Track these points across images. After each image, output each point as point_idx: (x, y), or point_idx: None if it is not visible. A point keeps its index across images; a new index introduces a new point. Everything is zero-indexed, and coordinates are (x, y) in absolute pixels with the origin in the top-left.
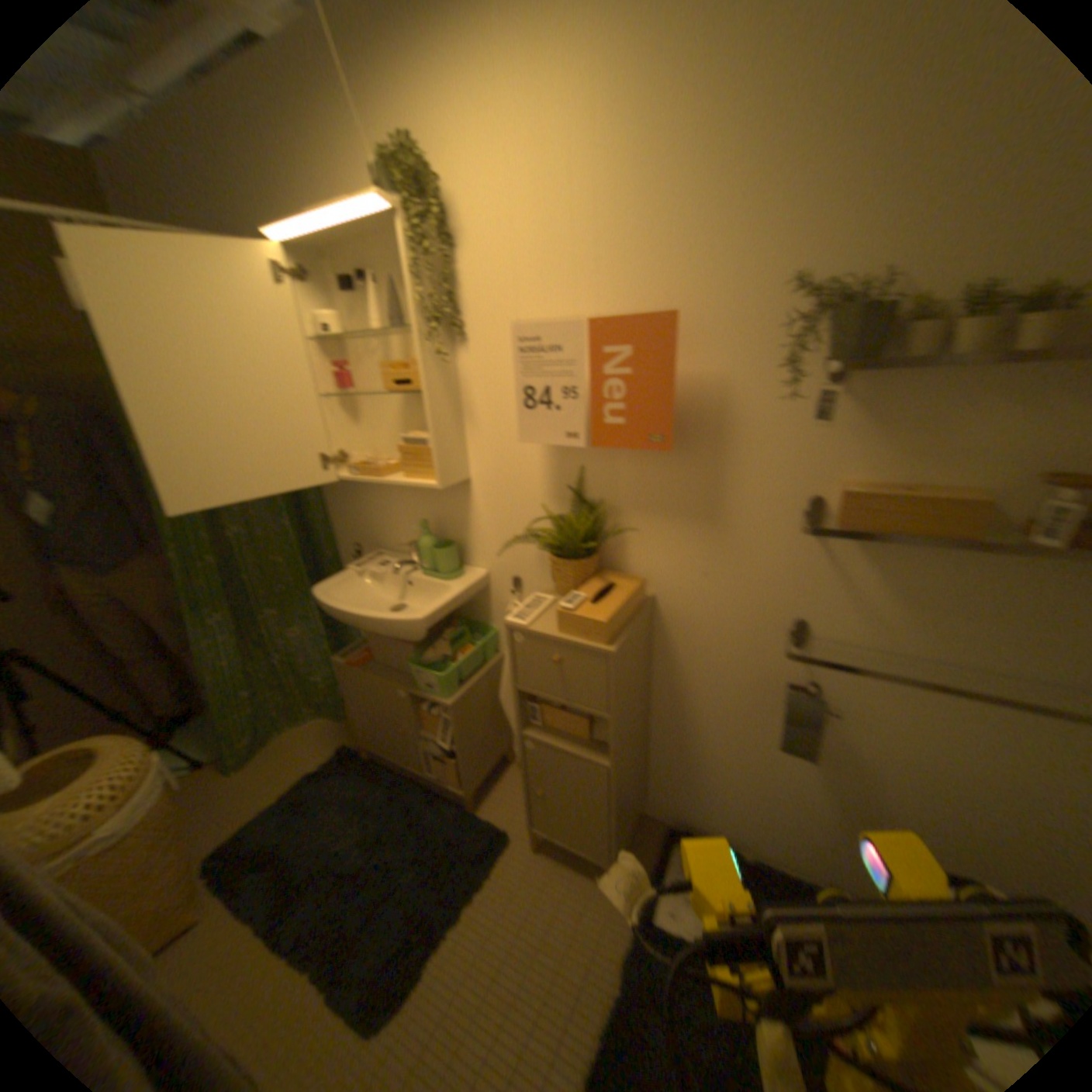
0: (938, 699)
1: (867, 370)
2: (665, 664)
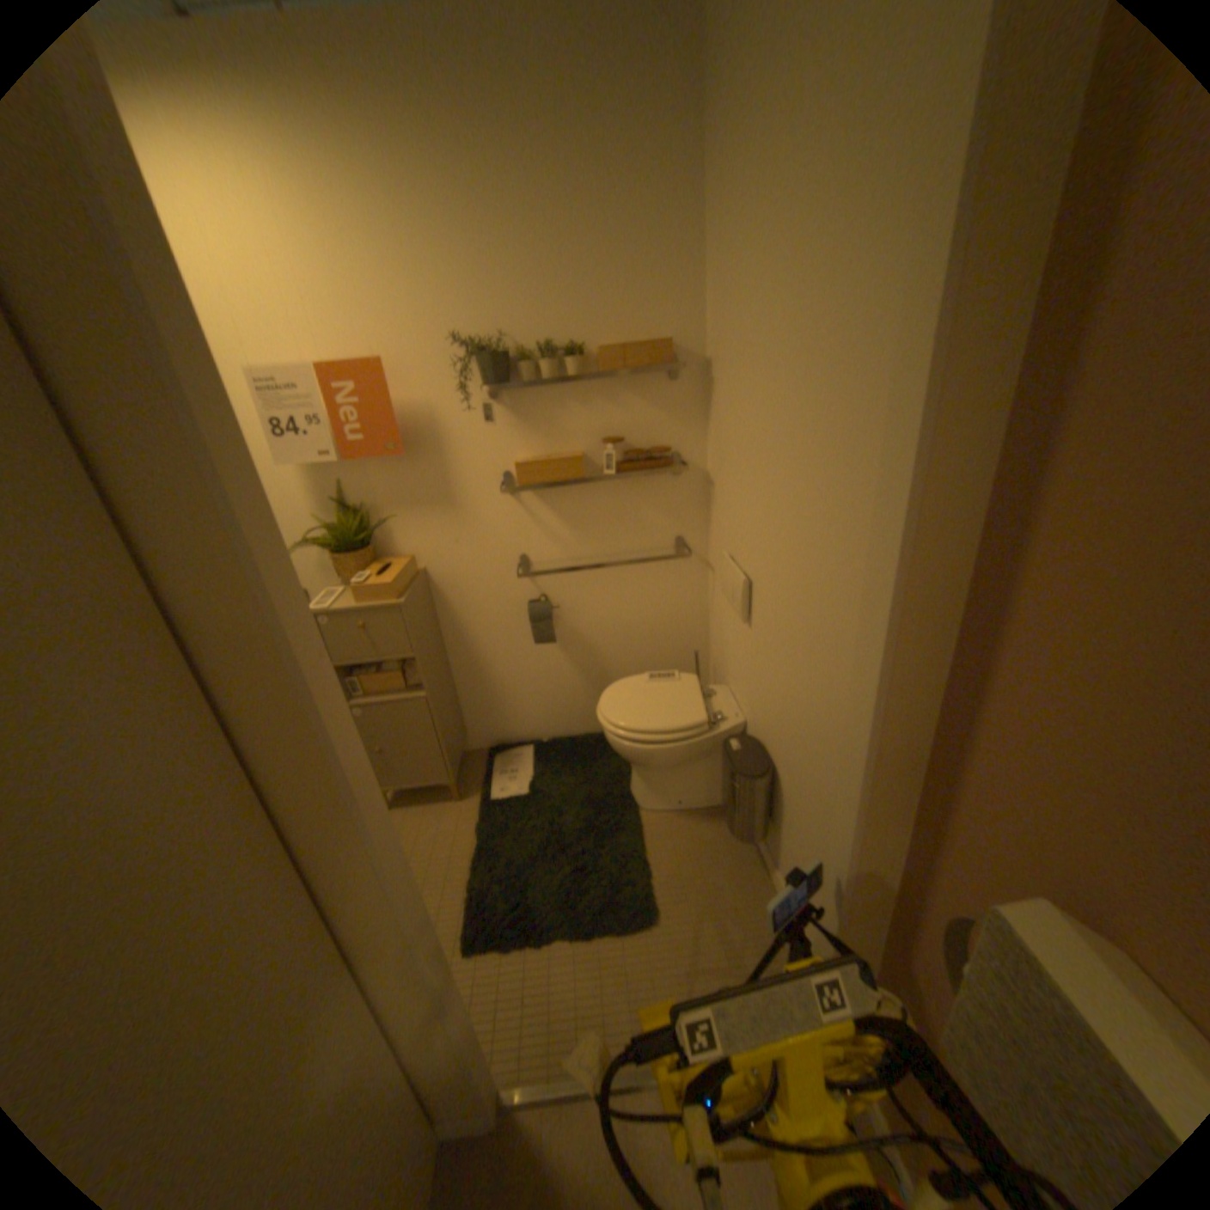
0: (604, 580)
1: (508, 391)
2: (449, 621)
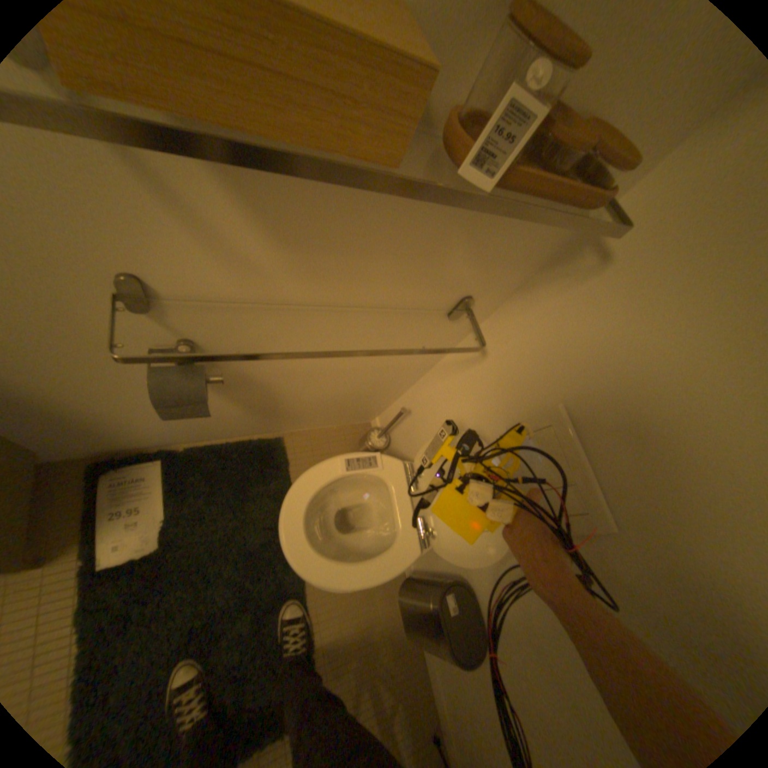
0: (317, 329)
1: None
2: None
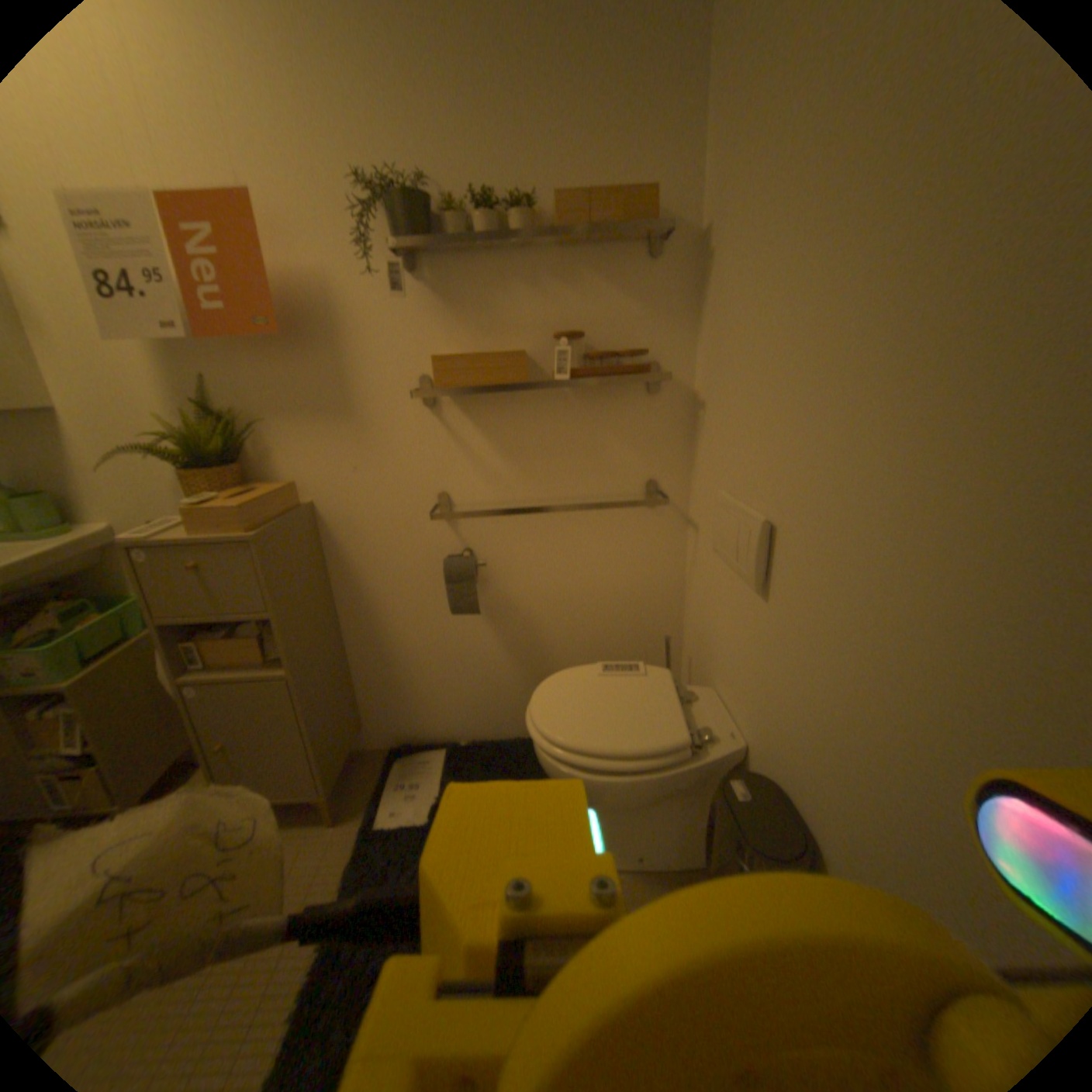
0: (551, 531)
1: (431, 258)
2: (345, 574)
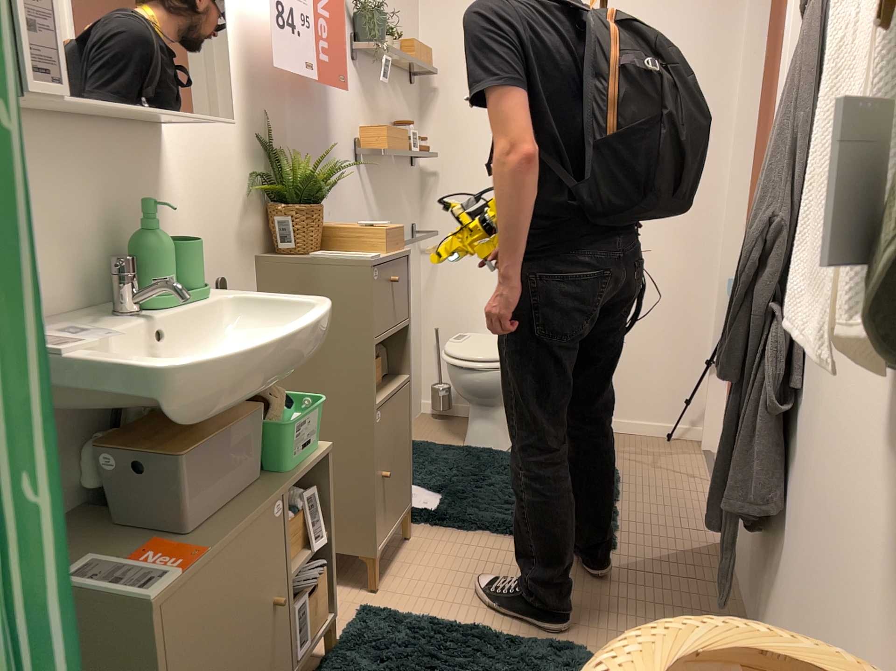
0: None
1: (359, 59)
2: None
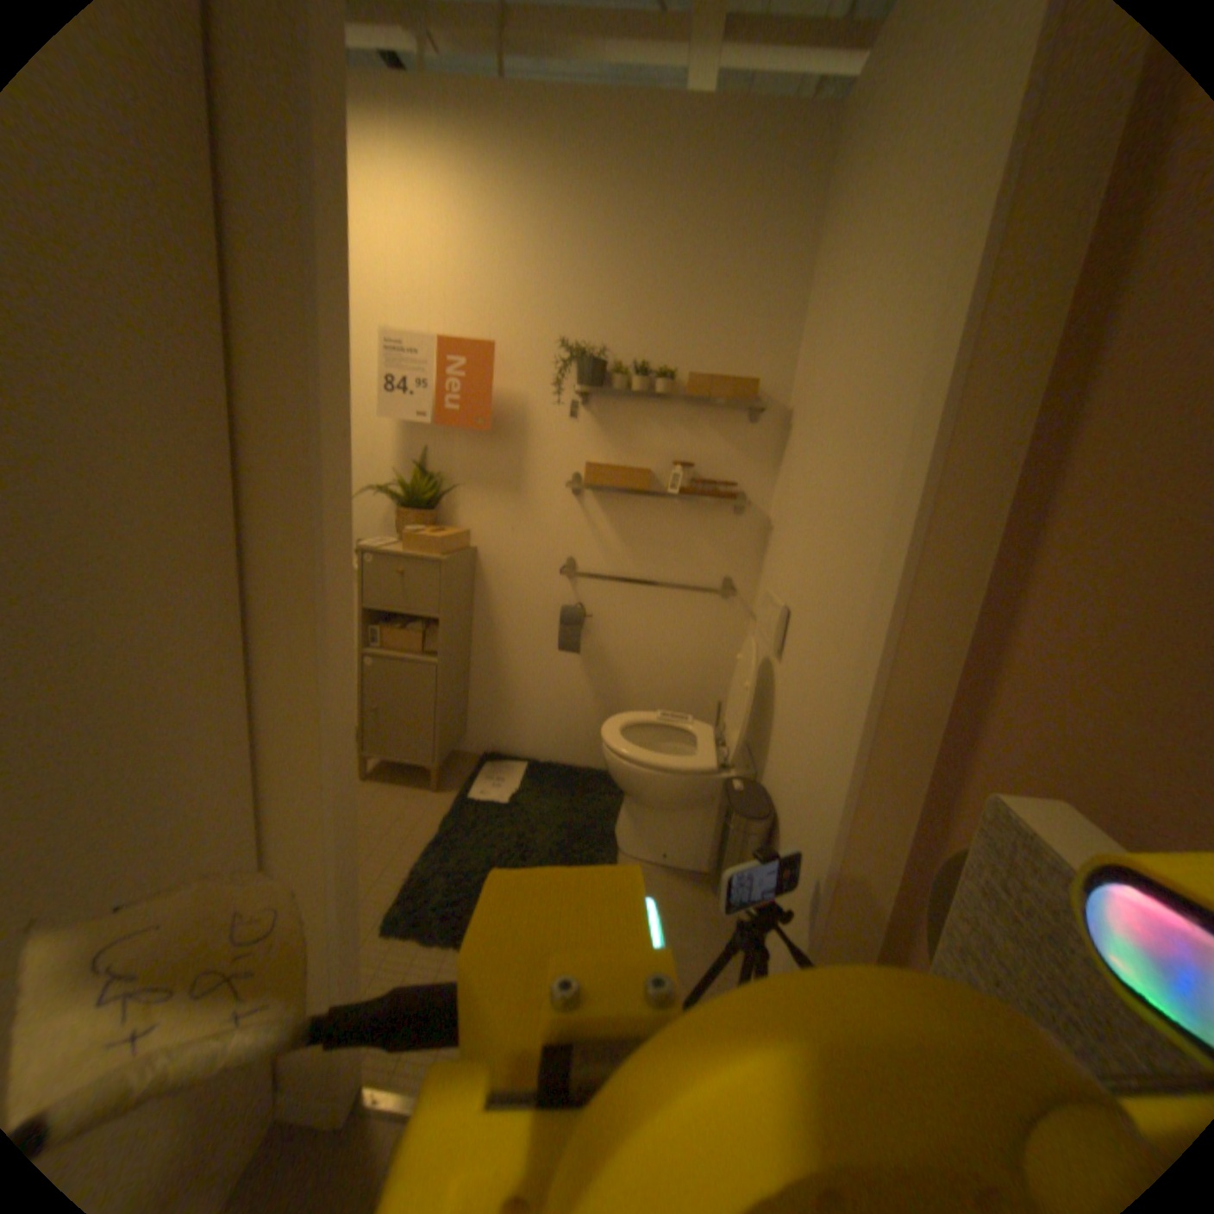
0: (645, 601)
1: (599, 397)
2: (485, 604)
